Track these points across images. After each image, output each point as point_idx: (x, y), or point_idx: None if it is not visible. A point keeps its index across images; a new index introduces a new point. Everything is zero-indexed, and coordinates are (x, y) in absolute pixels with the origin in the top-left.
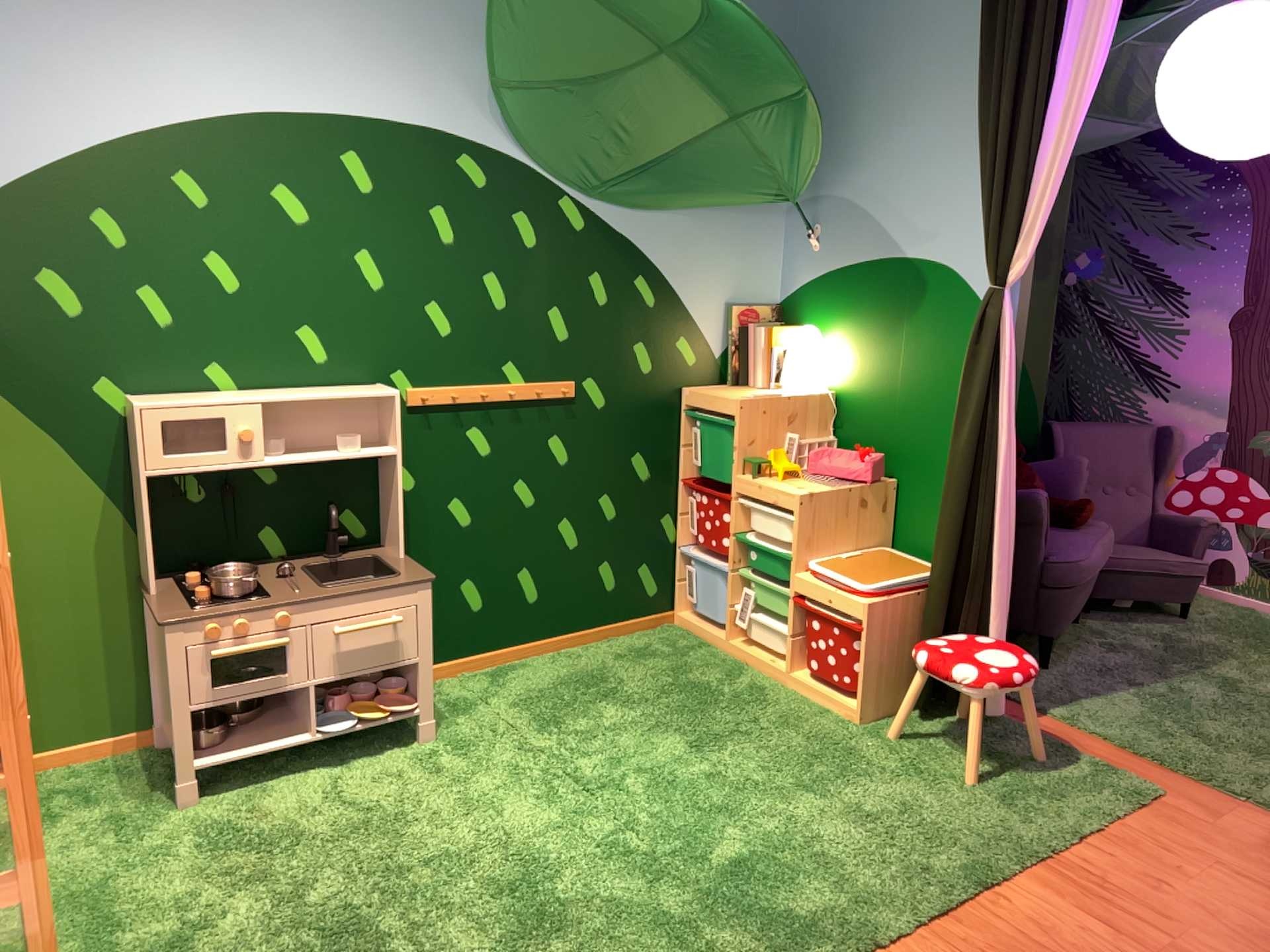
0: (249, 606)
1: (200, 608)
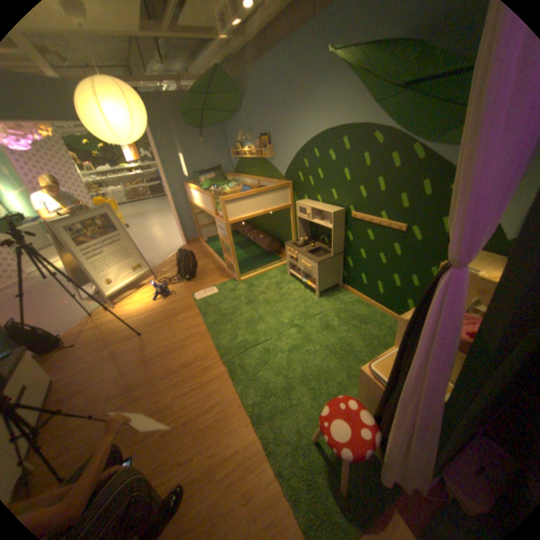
0: (293, 248)
1: (291, 245)
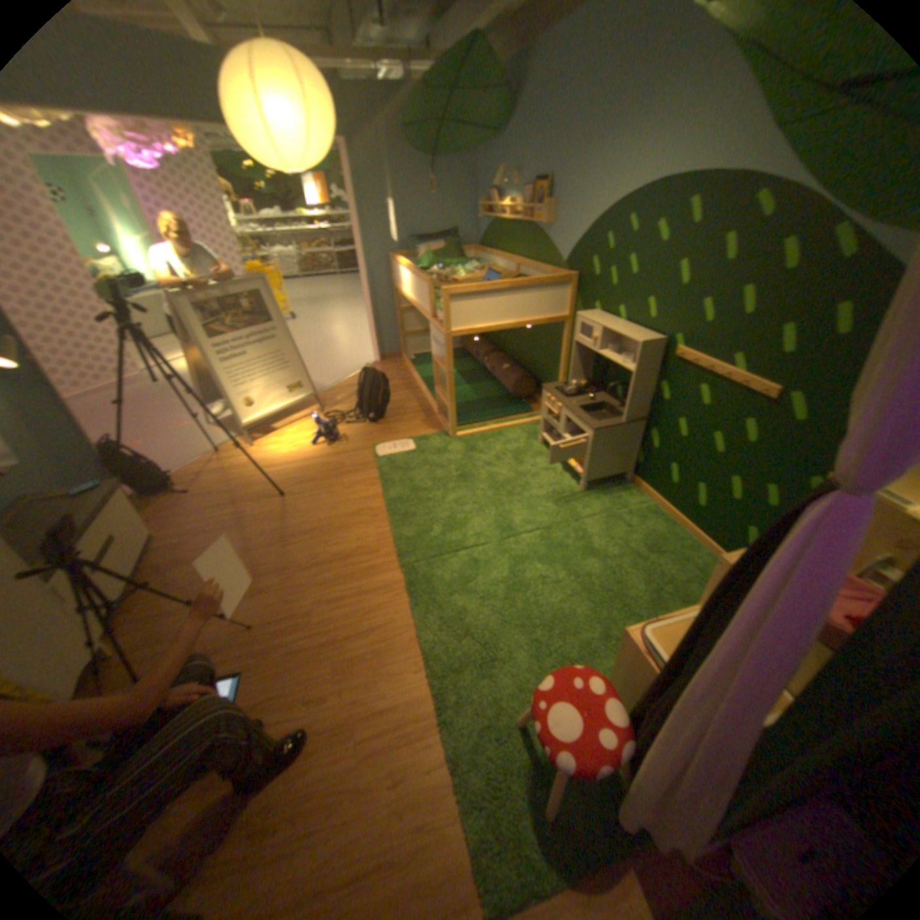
0: (557, 397)
1: (554, 390)
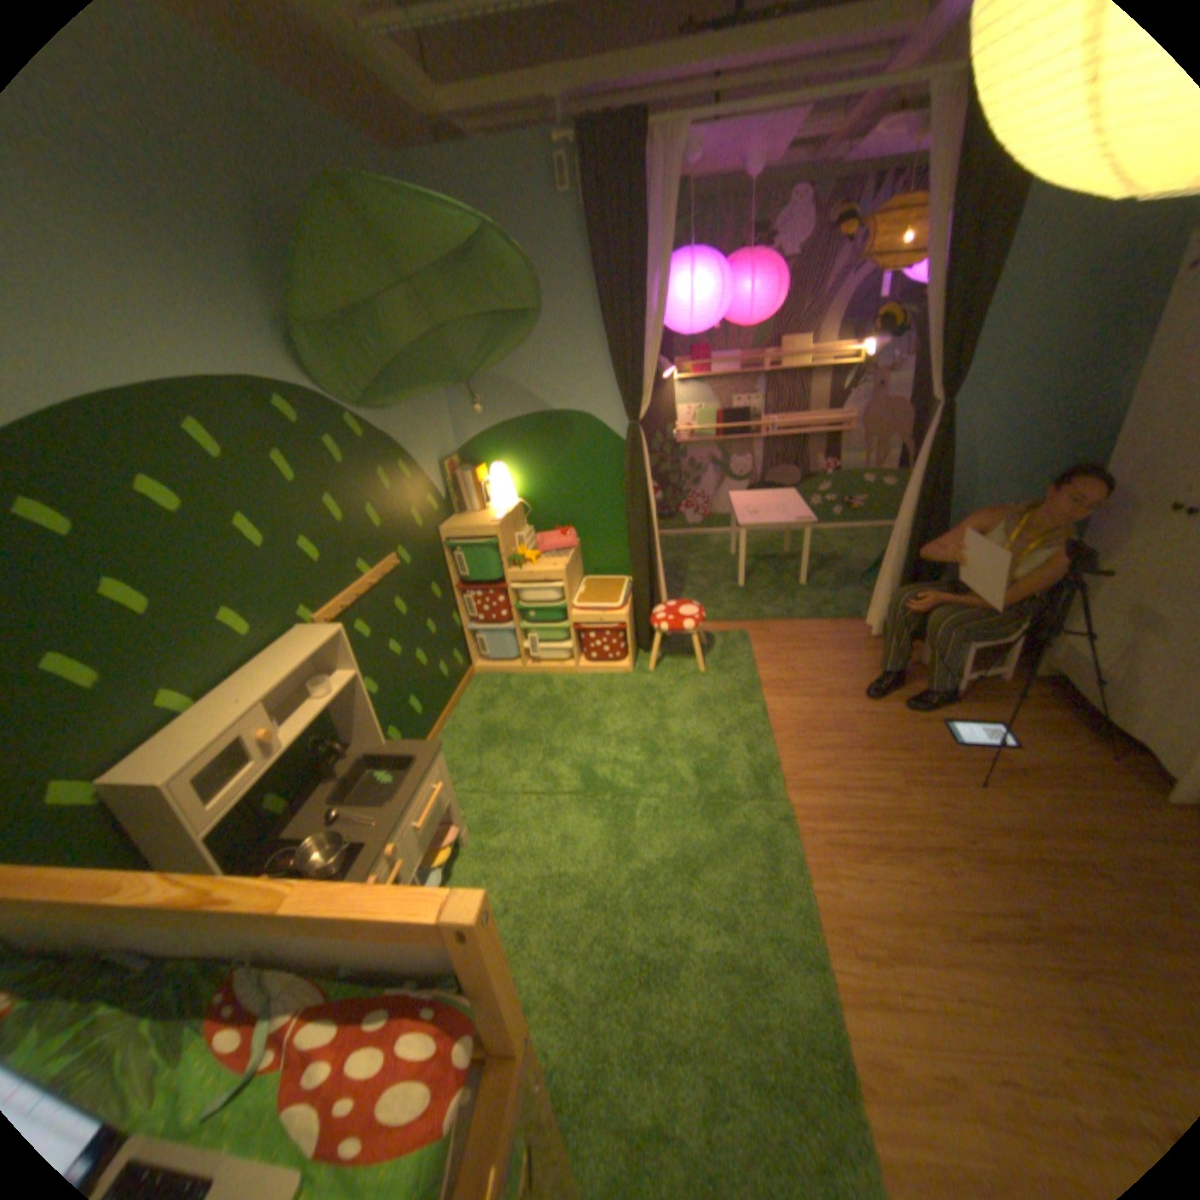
0: (363, 864)
1: None
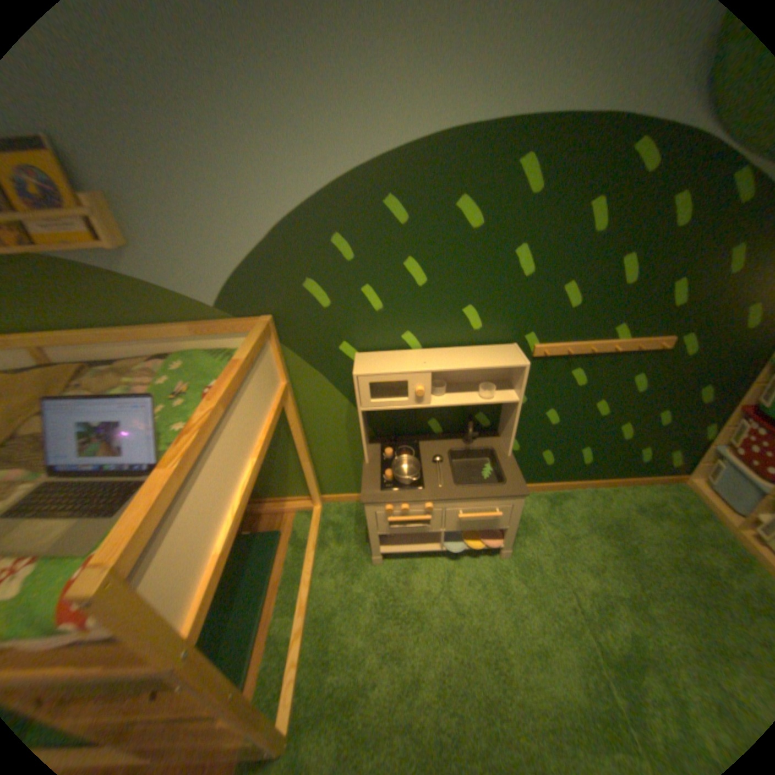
0: (410, 497)
1: (384, 492)
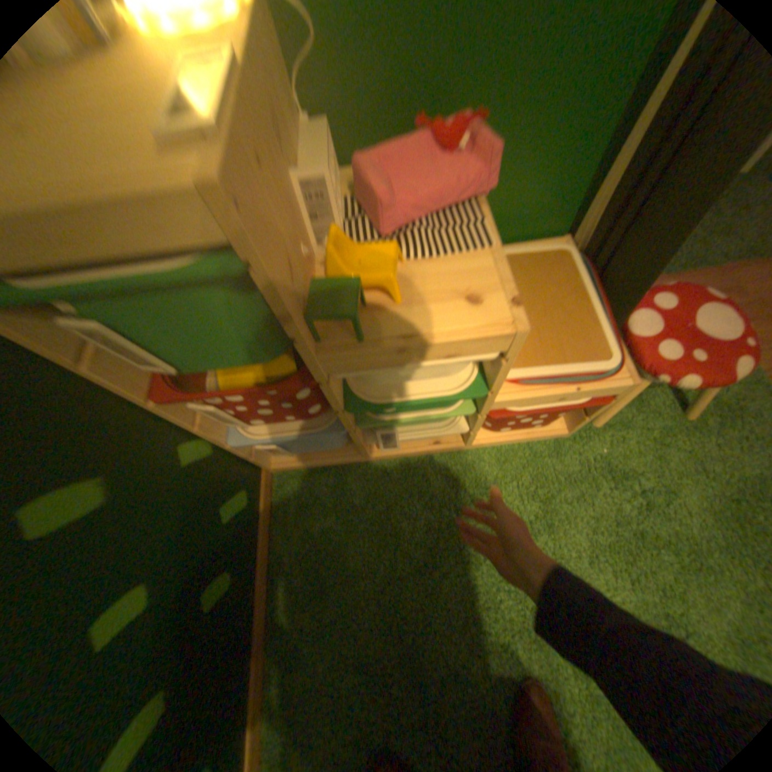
0: None
1: None
